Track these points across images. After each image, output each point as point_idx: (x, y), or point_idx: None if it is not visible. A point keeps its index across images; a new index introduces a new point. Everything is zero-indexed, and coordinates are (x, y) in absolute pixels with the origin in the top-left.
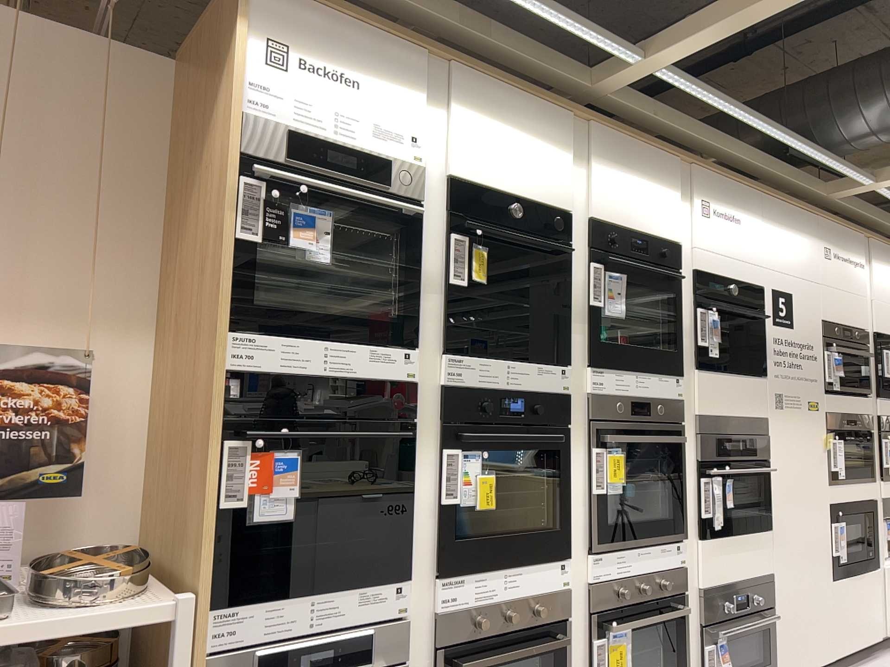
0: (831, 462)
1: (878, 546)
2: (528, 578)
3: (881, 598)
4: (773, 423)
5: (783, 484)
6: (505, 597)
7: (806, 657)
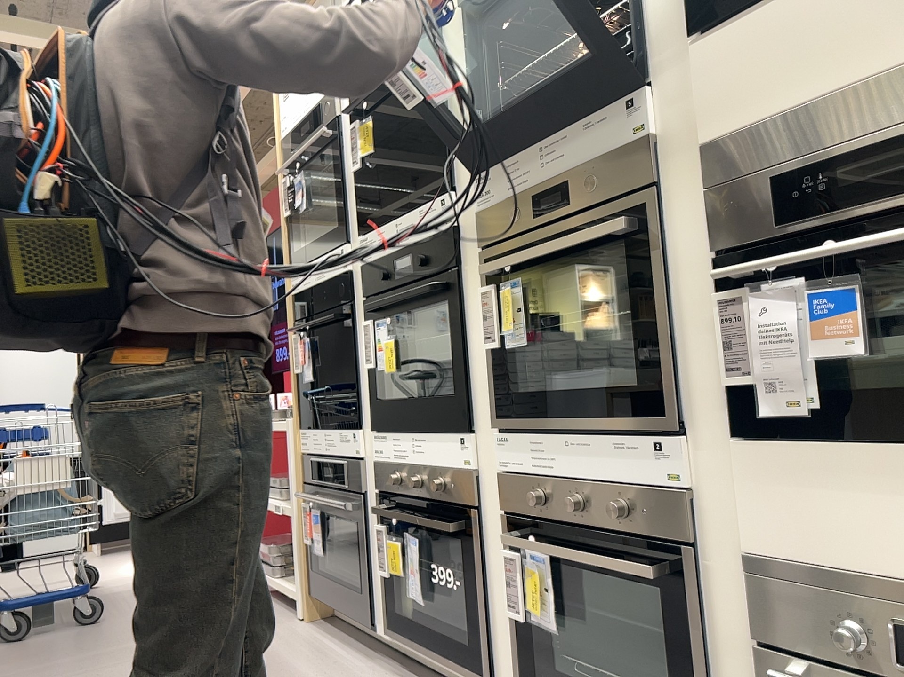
0: None
1: None
2: (431, 448)
3: None
4: None
5: None
6: (414, 463)
7: None
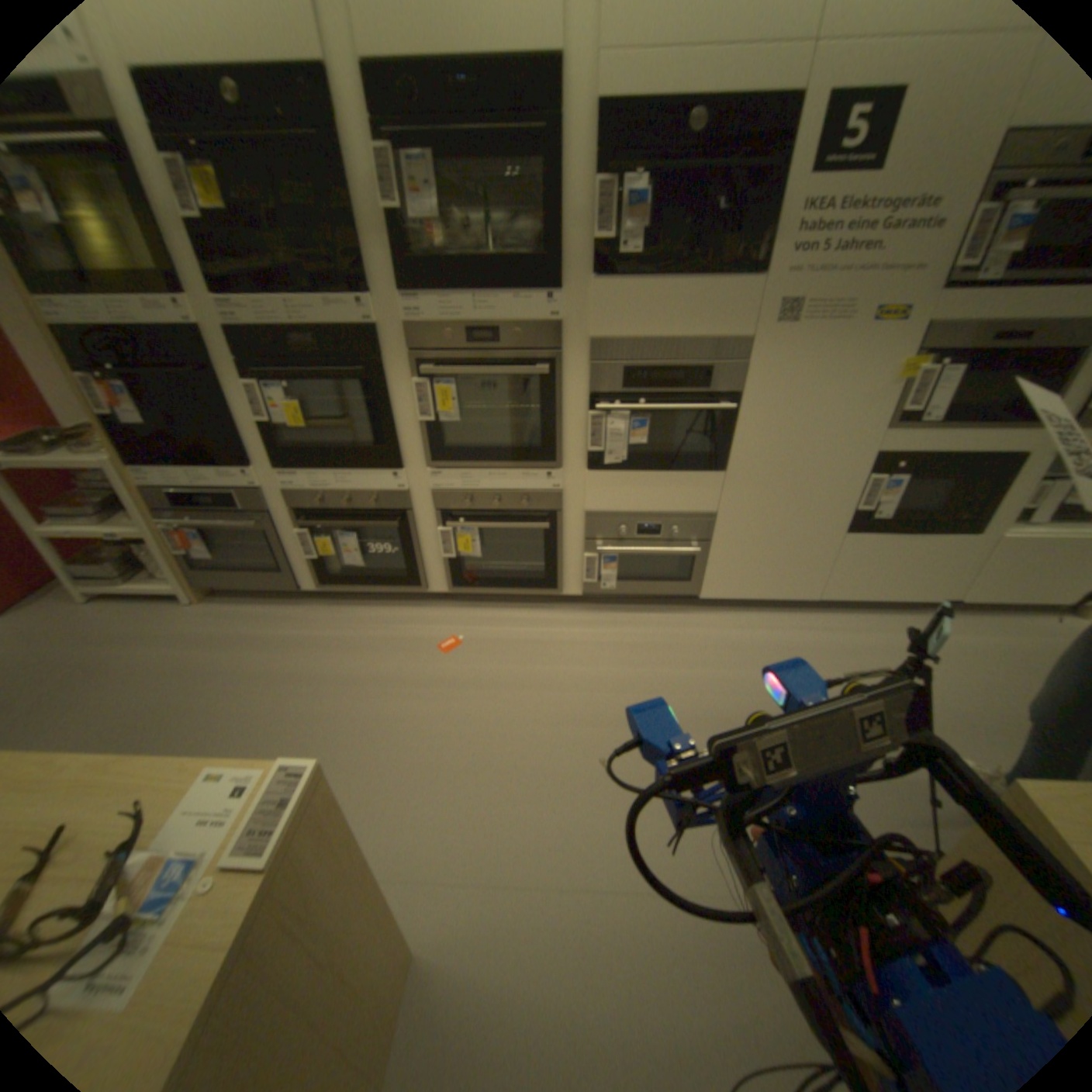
0: (911, 401)
1: (1006, 512)
2: (358, 481)
3: (974, 568)
4: (764, 346)
5: (766, 426)
6: (337, 491)
7: (758, 591)
